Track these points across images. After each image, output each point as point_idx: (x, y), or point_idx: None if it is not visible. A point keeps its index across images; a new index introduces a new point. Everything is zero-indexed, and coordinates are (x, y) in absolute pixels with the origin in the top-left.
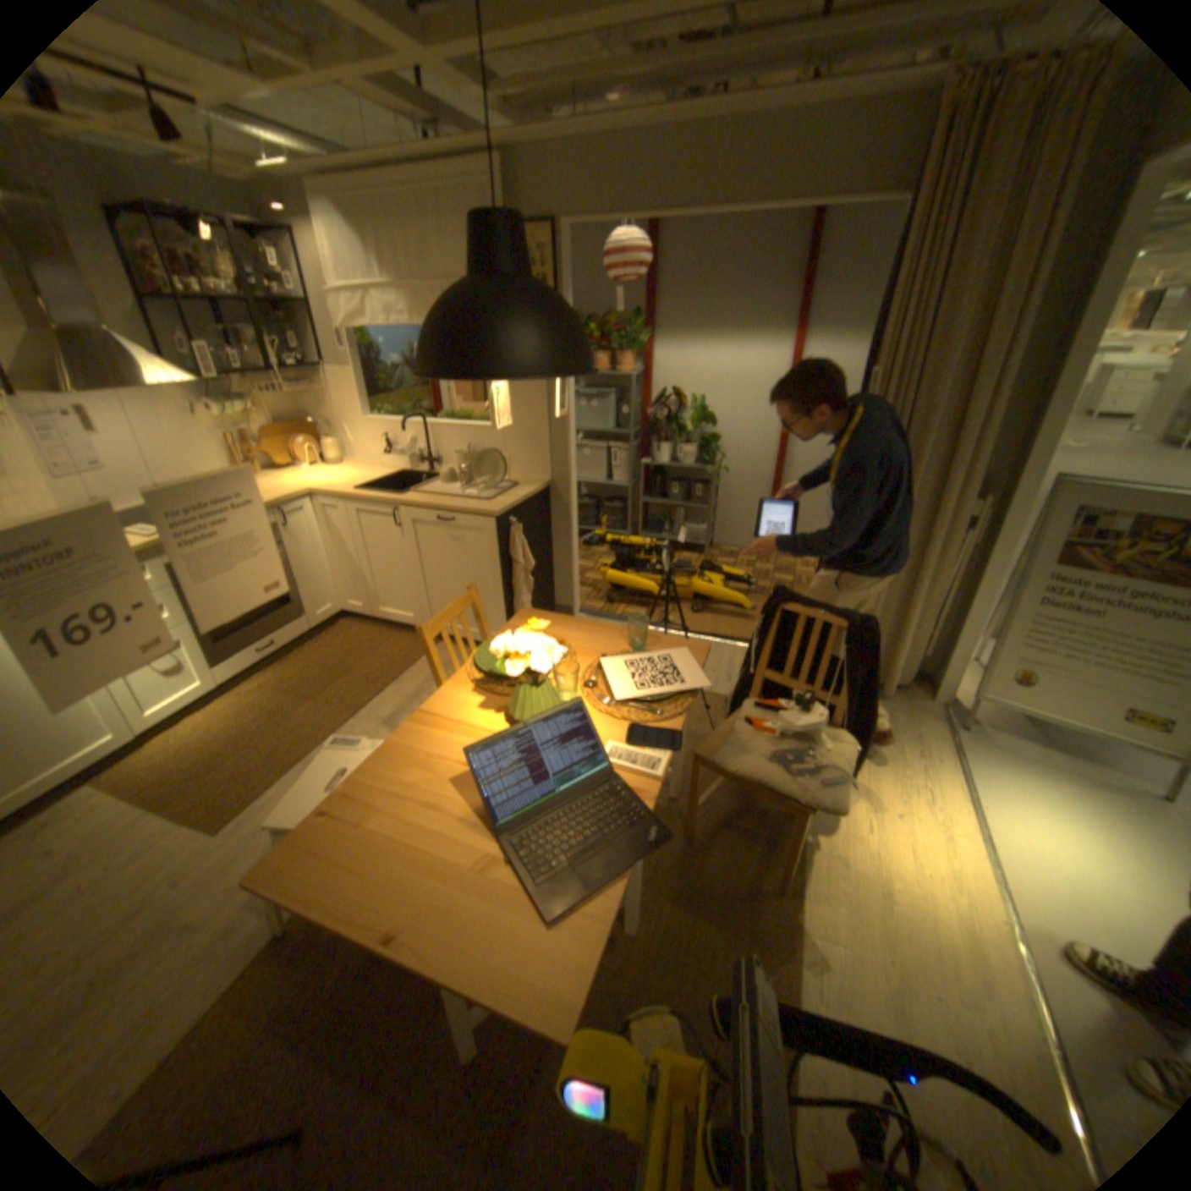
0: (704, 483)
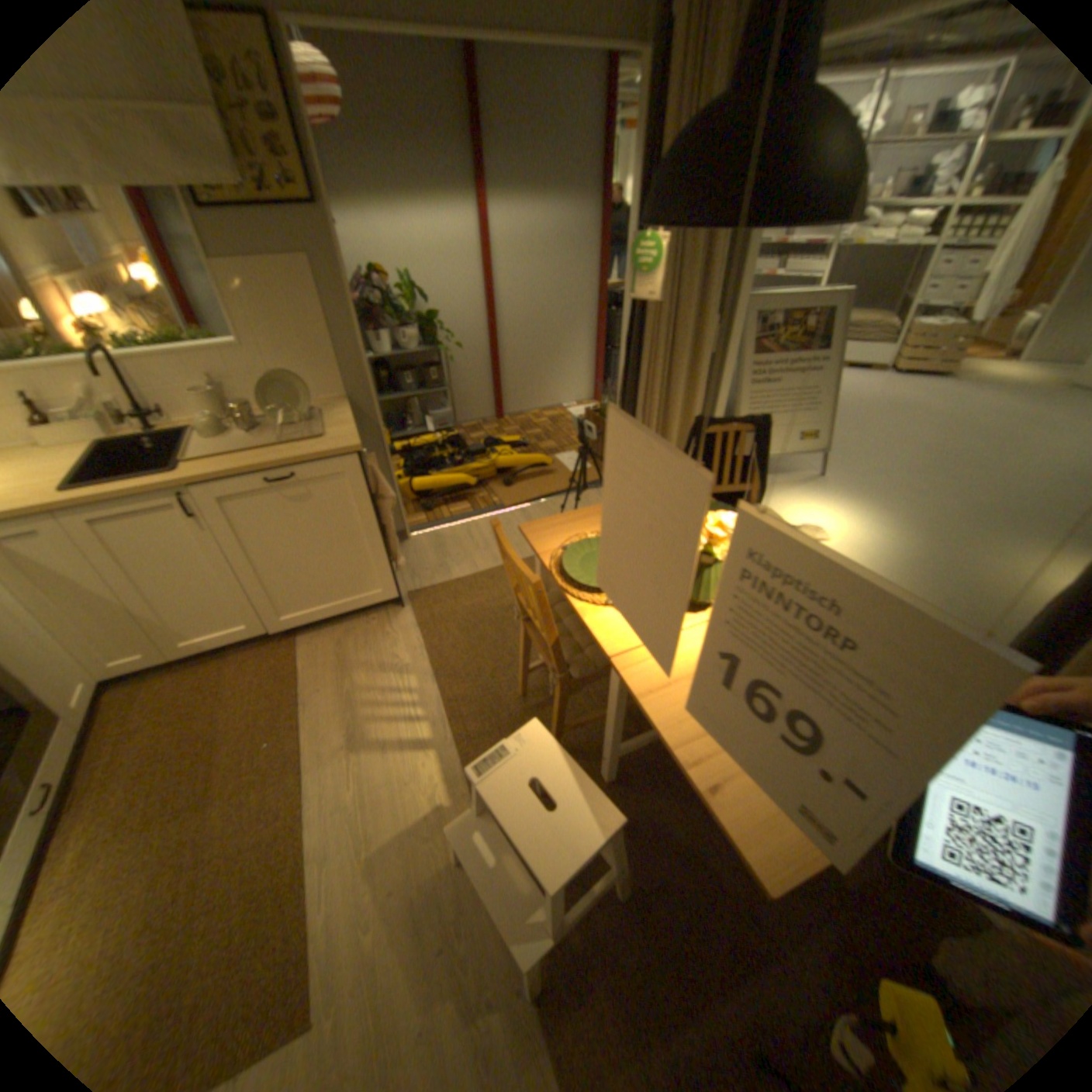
0: (429, 366)
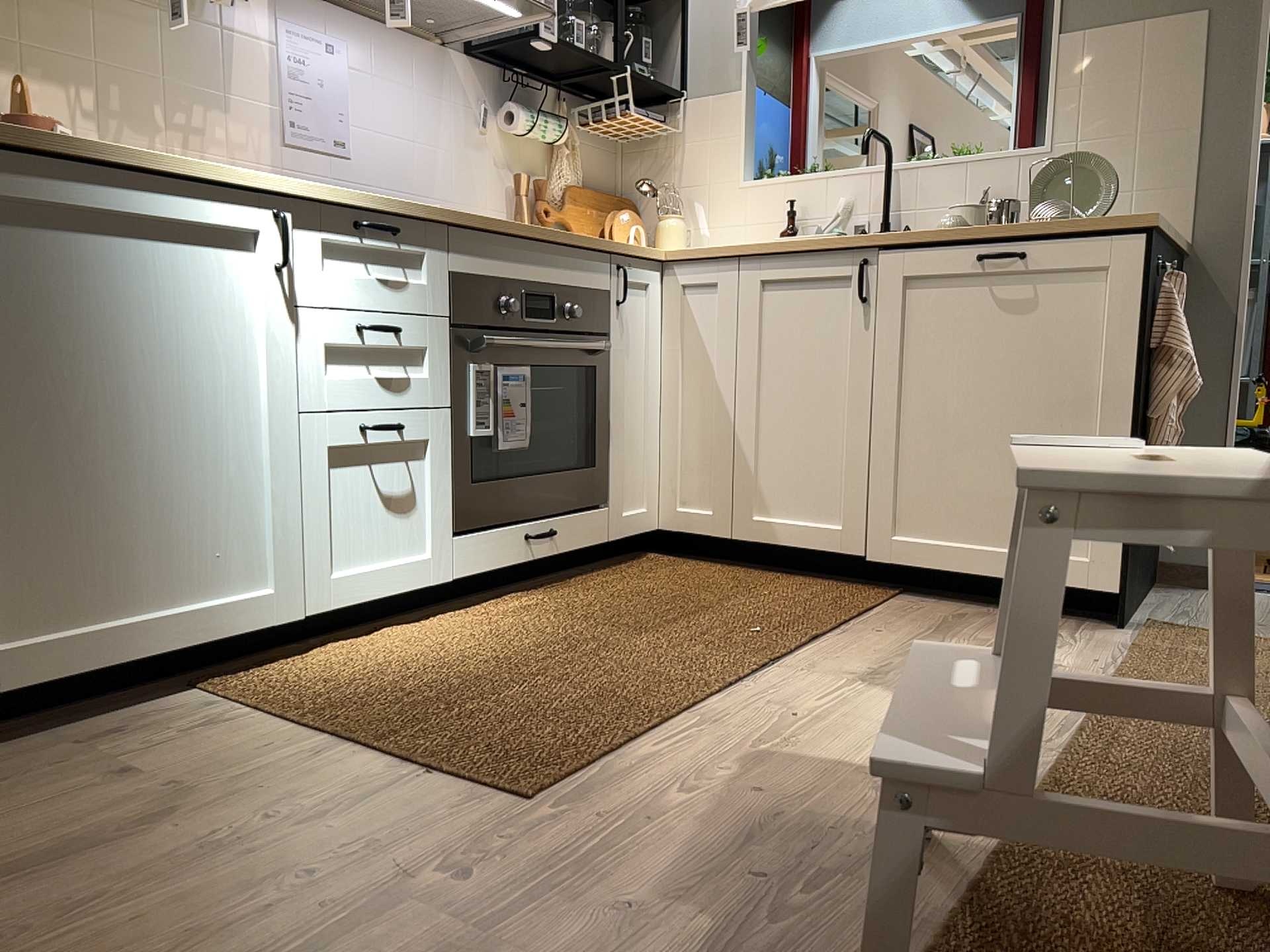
0: None
